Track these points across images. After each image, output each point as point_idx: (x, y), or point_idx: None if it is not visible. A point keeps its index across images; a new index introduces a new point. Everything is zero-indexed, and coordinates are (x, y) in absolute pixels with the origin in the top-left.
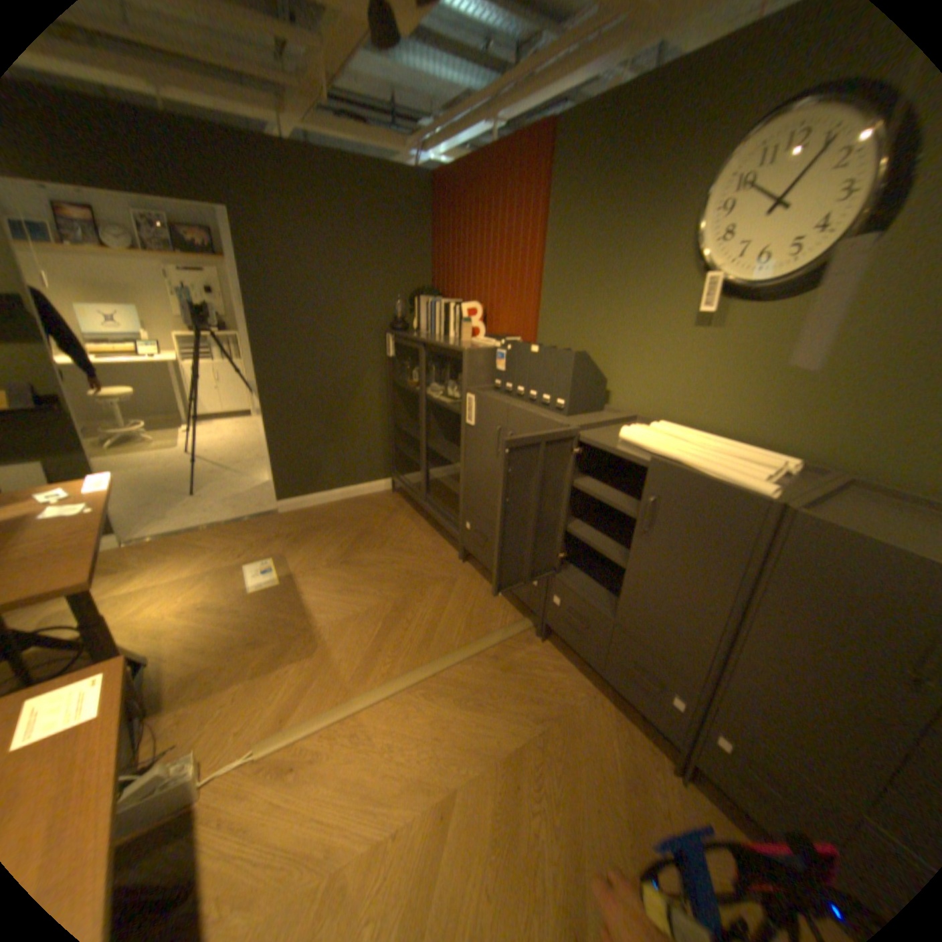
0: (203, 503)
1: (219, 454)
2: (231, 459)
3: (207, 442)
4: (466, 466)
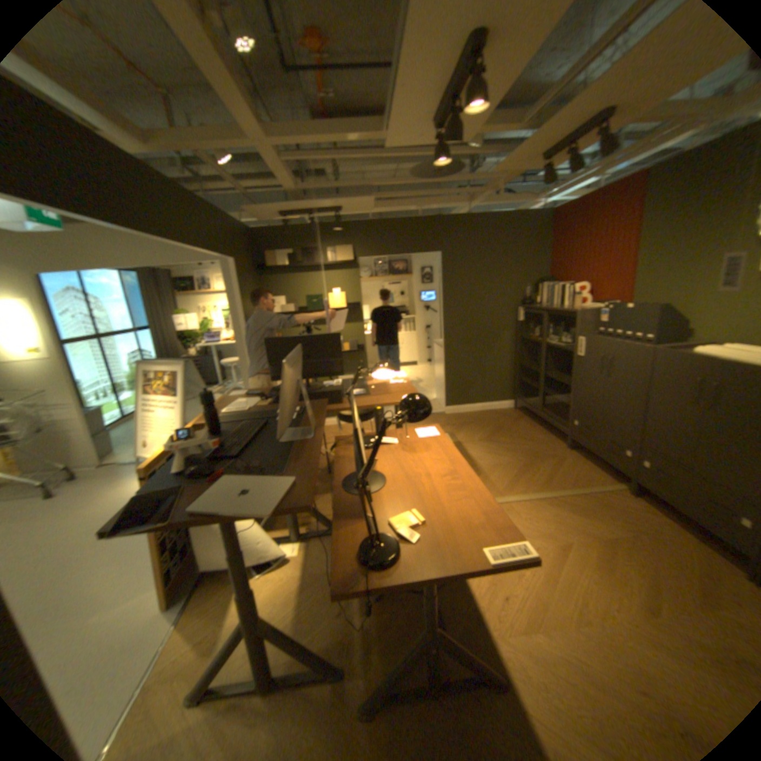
0: None
1: None
2: None
3: None
4: (575, 383)
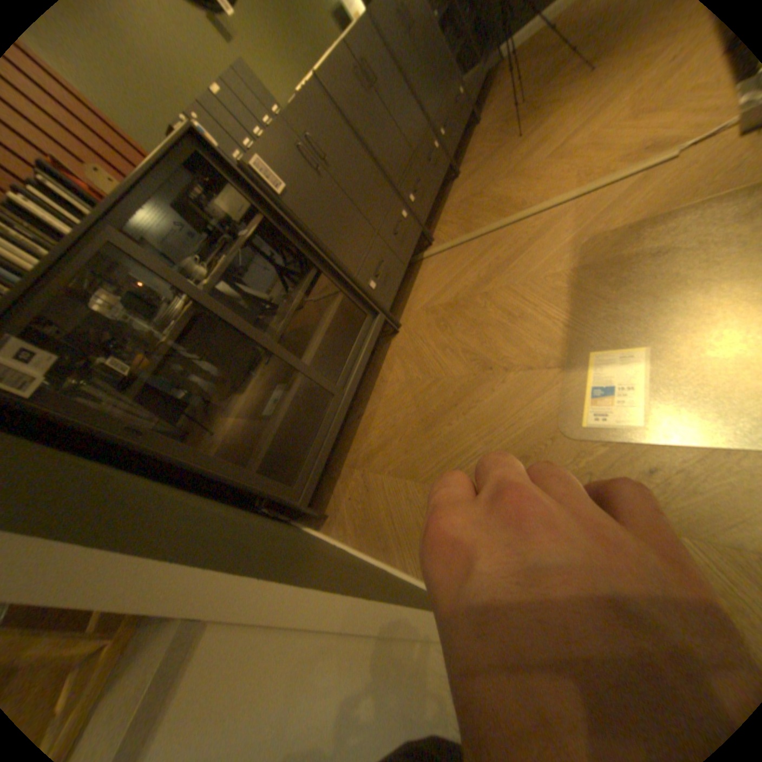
0: None
1: None
2: None
3: None
4: (321, 240)
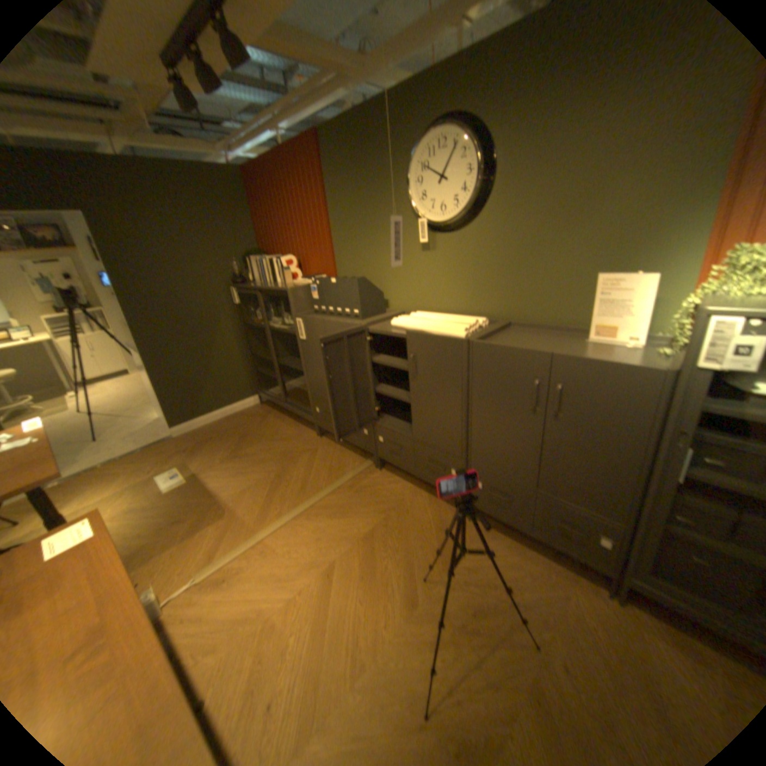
0: (106, 444)
1: (109, 407)
2: (122, 409)
3: (96, 401)
4: (307, 369)
